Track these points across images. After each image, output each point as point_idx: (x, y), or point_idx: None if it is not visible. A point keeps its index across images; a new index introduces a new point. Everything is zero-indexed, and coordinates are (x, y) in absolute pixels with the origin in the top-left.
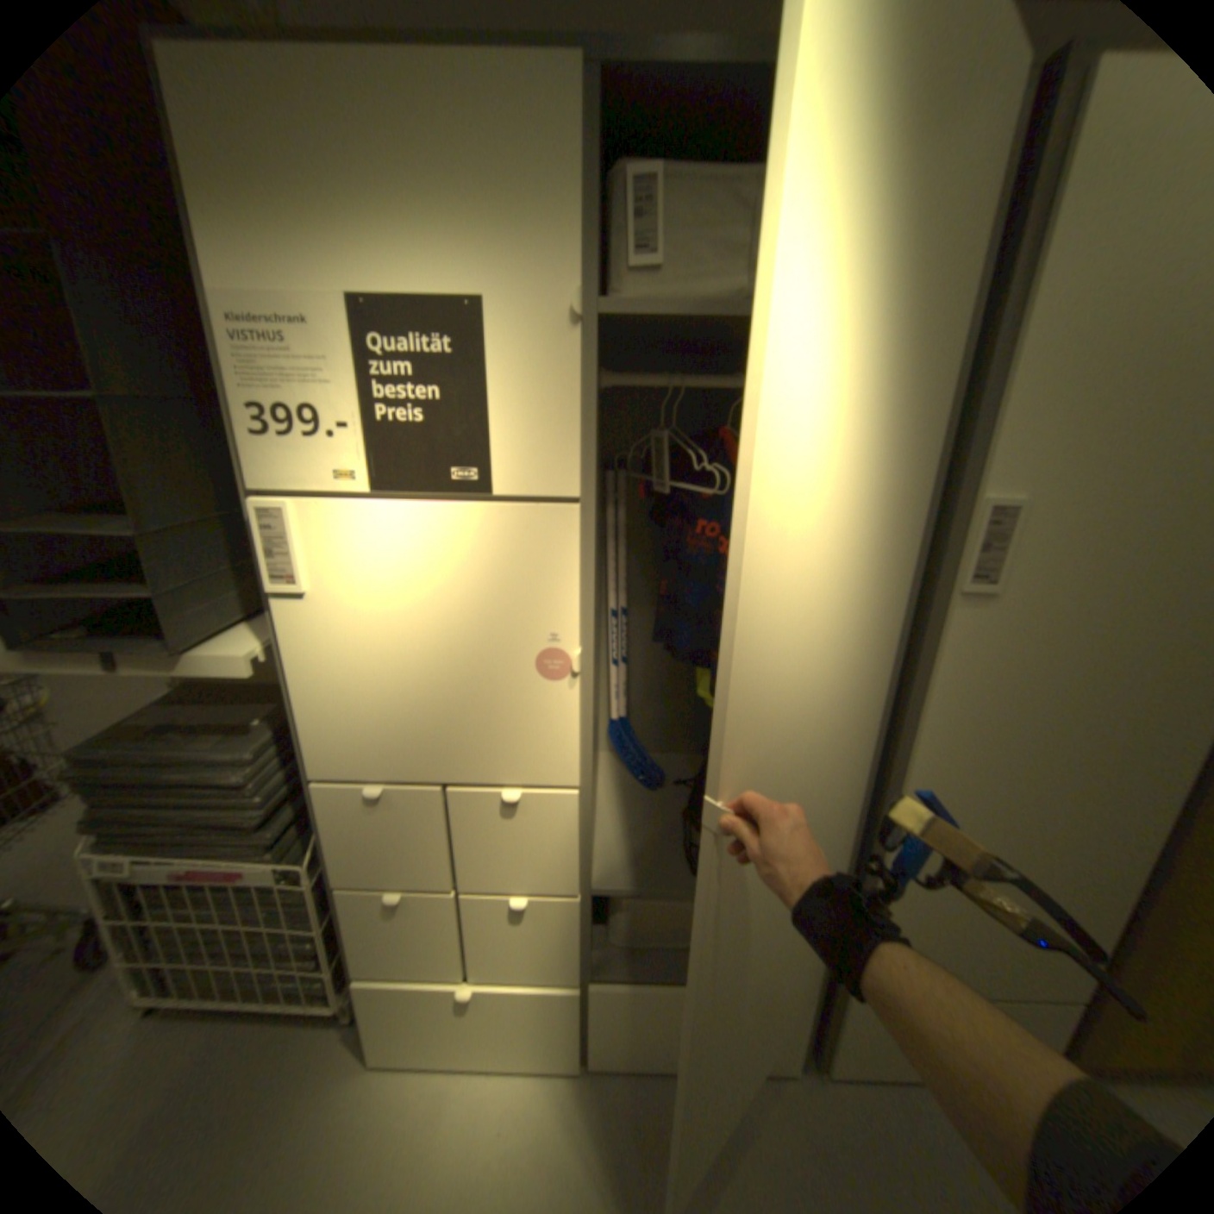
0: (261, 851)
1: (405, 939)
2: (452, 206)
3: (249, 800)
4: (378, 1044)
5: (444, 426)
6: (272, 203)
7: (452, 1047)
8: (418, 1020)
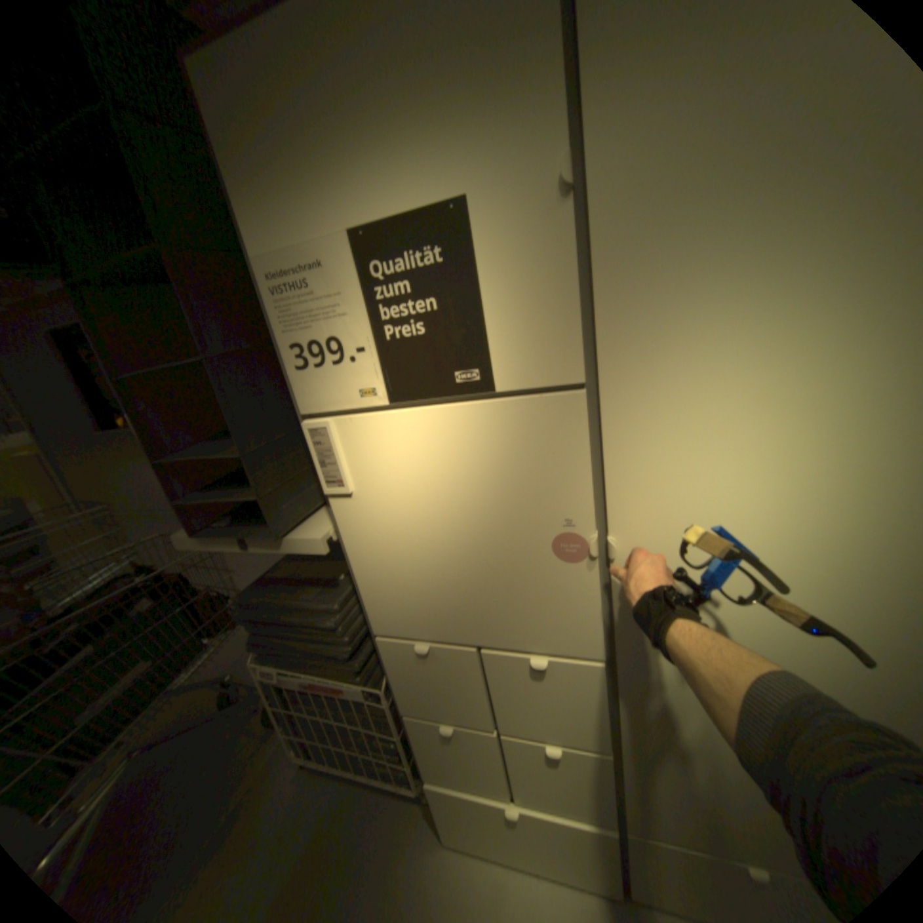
0: (354, 675)
1: (462, 762)
2: (427, 108)
3: (342, 639)
4: (450, 832)
5: (445, 333)
6: (282, 165)
7: (508, 849)
8: (479, 823)
